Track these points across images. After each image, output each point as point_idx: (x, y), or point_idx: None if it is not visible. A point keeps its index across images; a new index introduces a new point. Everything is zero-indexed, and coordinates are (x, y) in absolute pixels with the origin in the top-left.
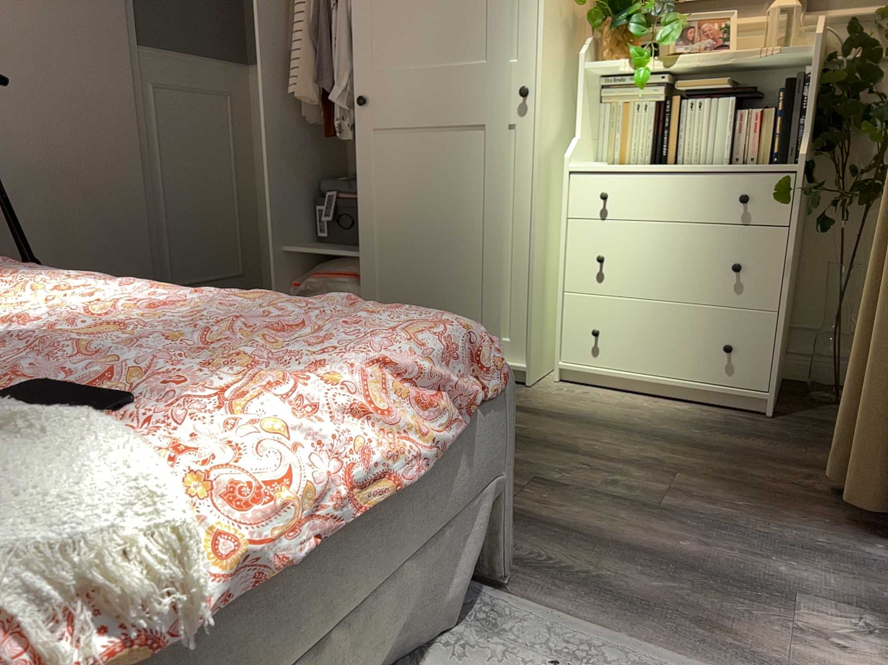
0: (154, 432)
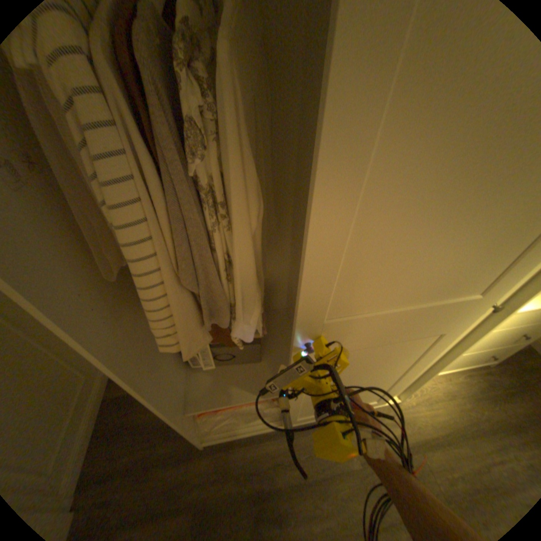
0: None
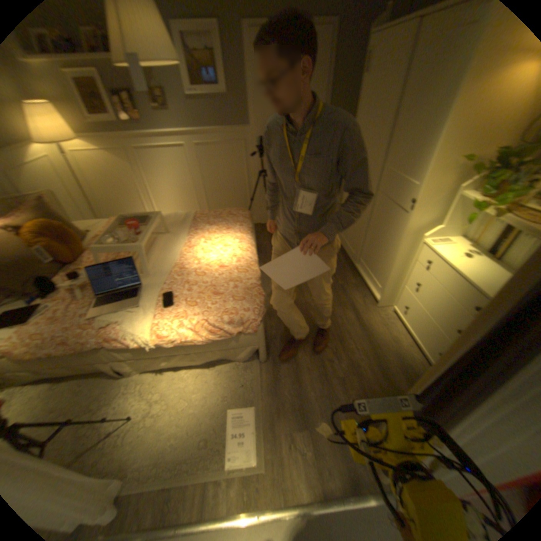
0: (169, 313)
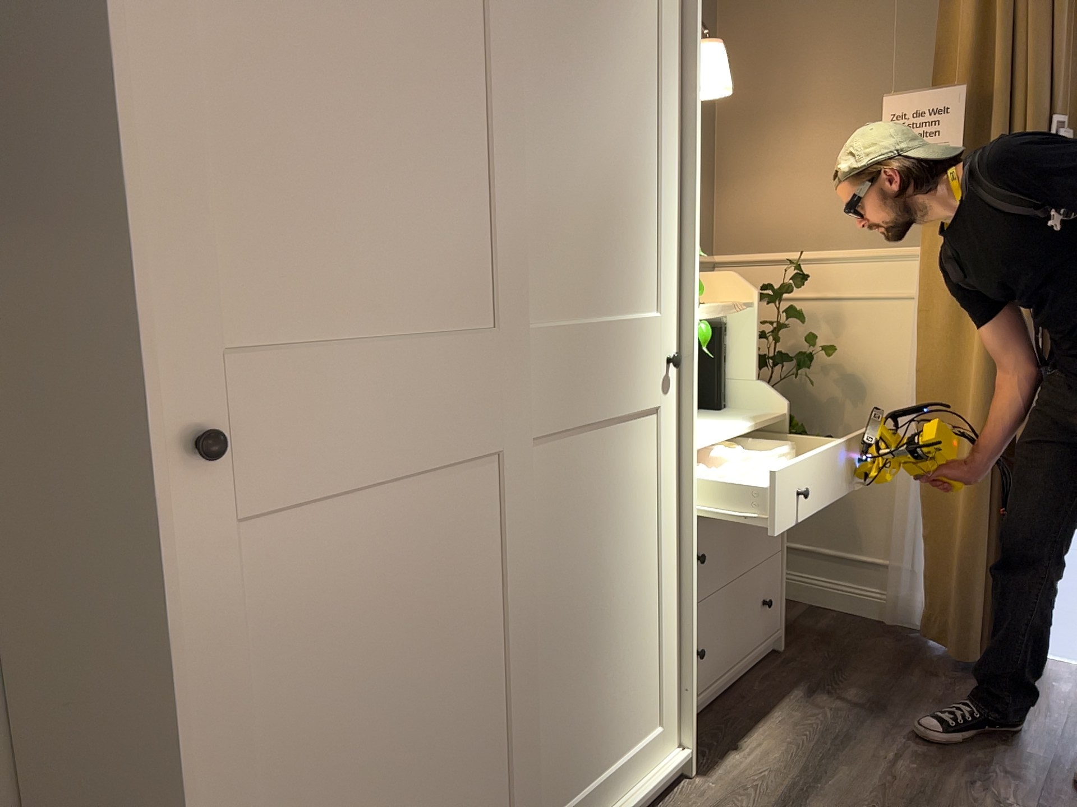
0: None
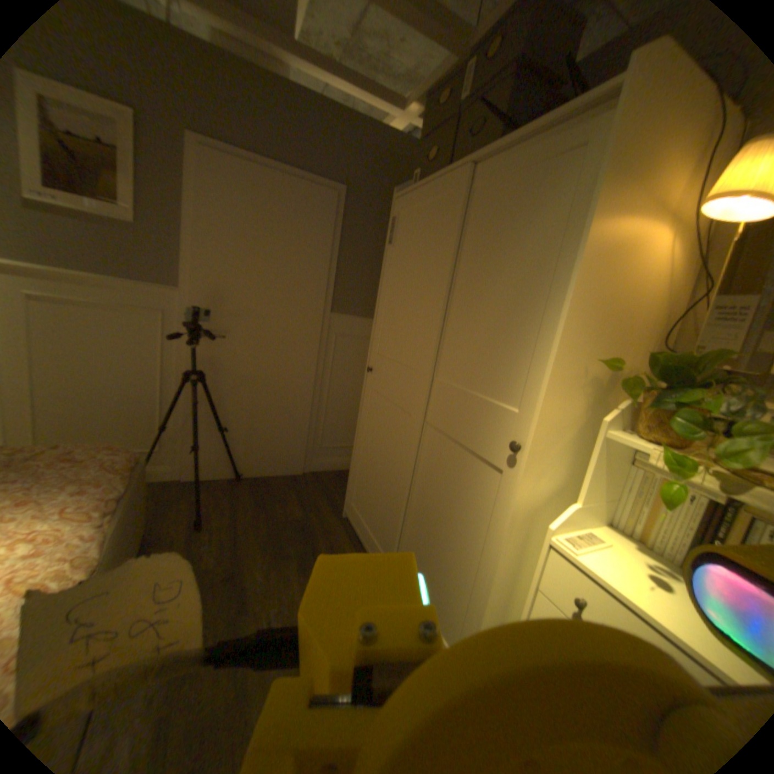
0: None
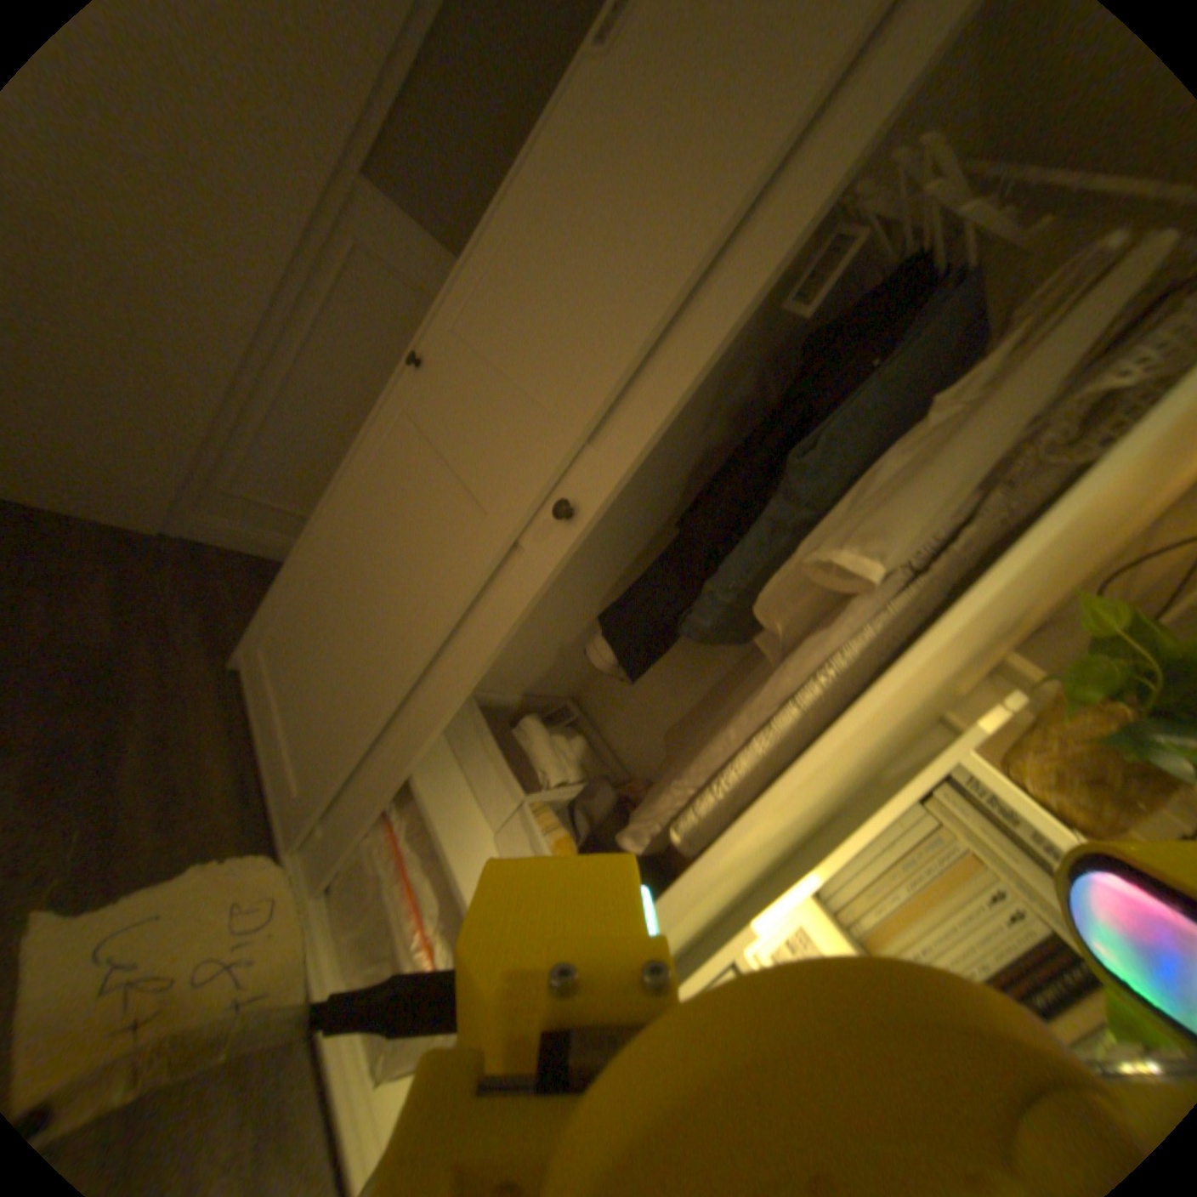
0: None
